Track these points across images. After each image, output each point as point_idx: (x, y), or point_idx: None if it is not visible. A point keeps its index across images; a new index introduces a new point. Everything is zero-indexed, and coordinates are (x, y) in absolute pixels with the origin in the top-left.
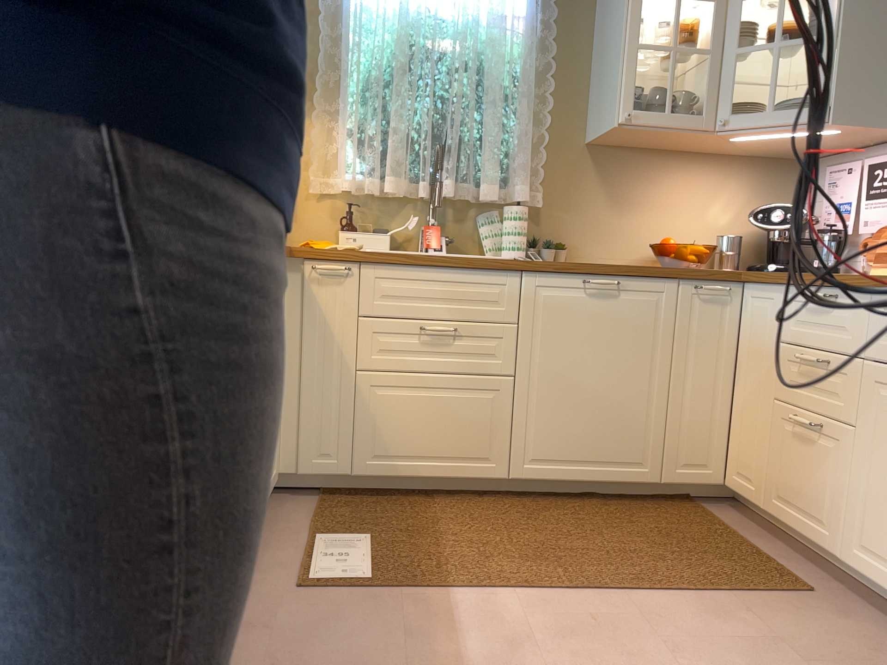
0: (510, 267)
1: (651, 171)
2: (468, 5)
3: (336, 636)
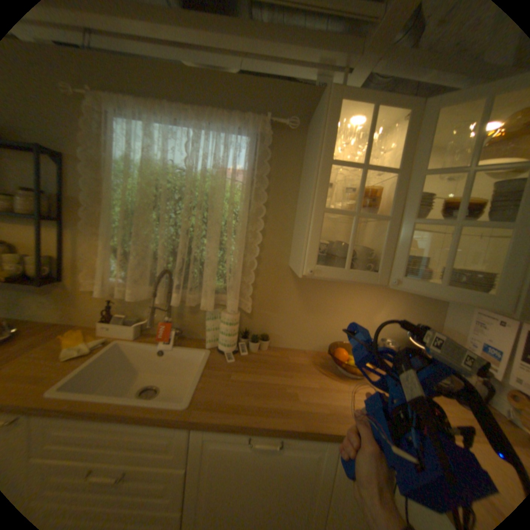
0: (173, 430)
1: (336, 288)
2: (201, 160)
3: None
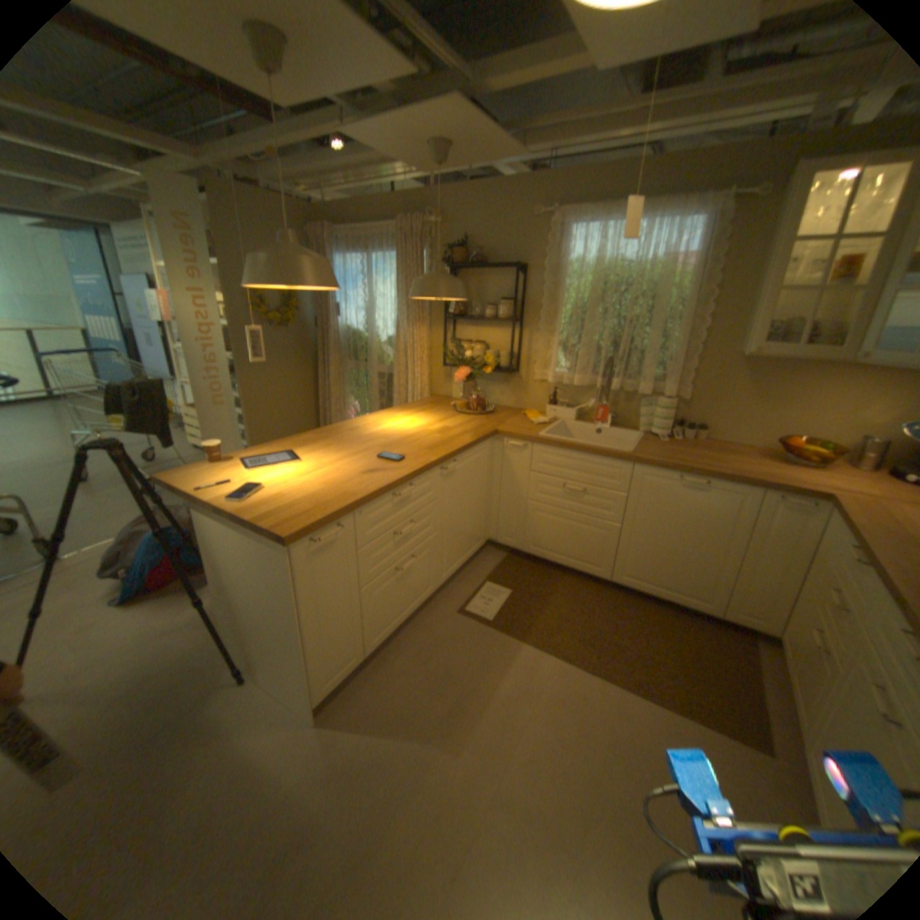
0: (624, 461)
1: (805, 375)
2: (651, 249)
3: (456, 649)
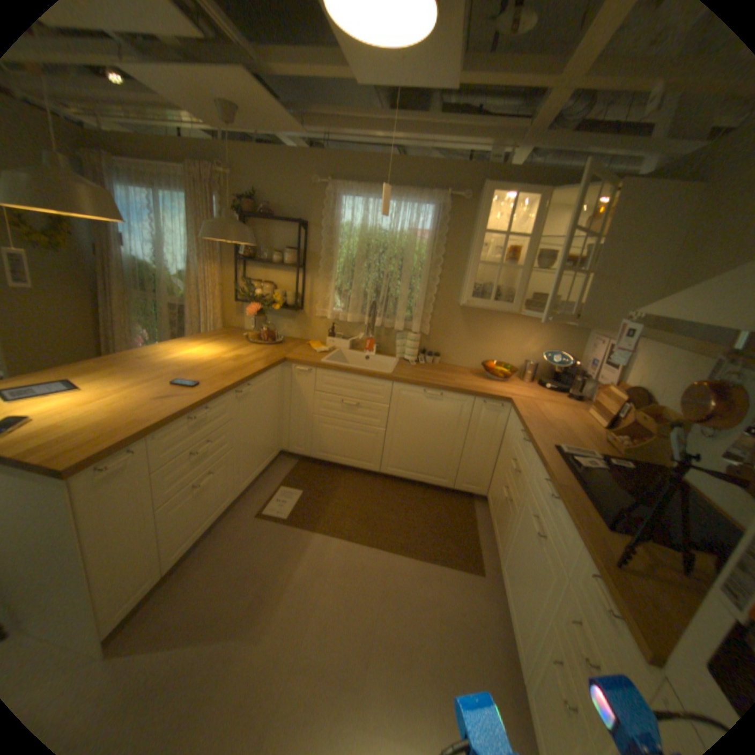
0: (385, 380)
1: (494, 320)
2: (399, 224)
3: (254, 549)
